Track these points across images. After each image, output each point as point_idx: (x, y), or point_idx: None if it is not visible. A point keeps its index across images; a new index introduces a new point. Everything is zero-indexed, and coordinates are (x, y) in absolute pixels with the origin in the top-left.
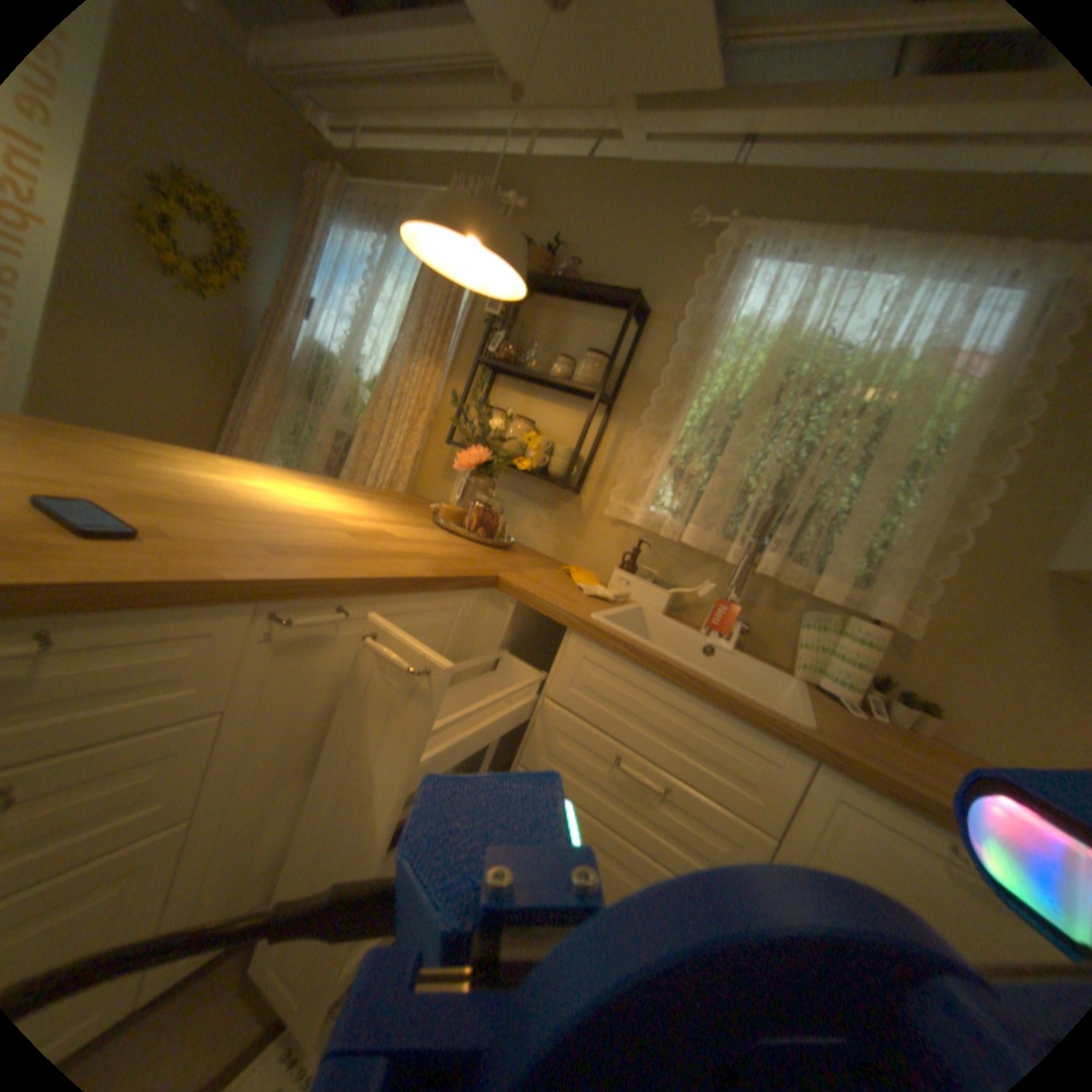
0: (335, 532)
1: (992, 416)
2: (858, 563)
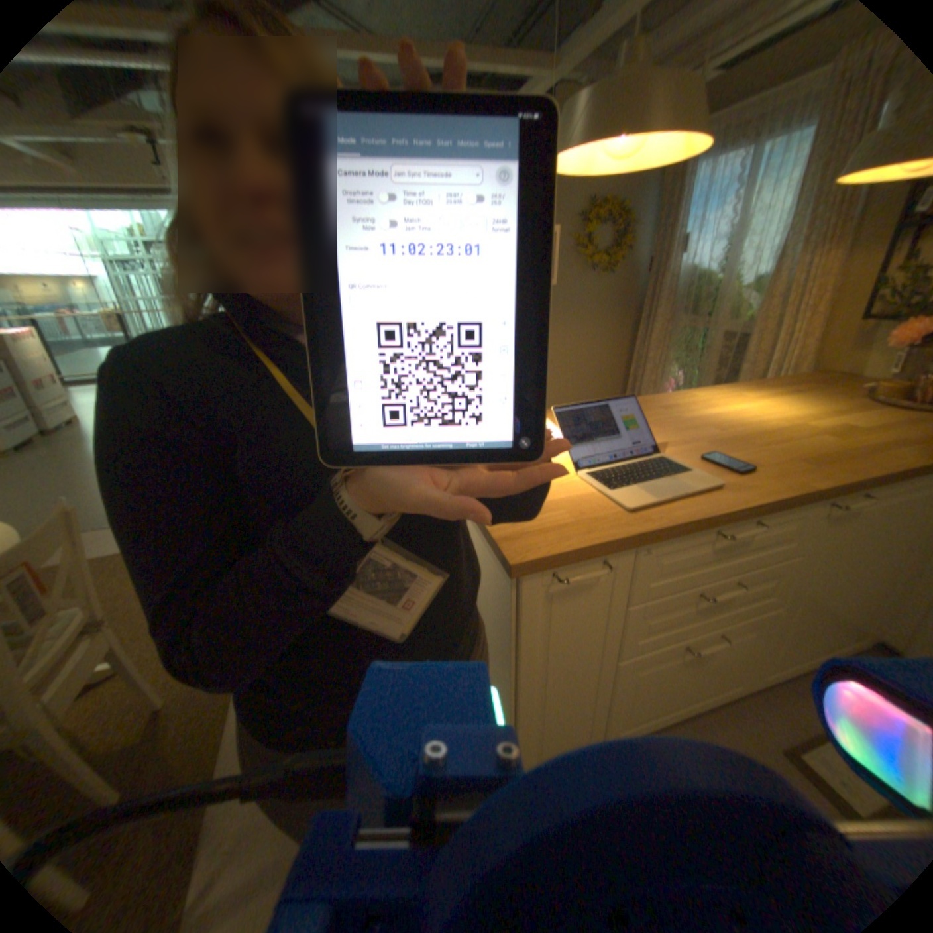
0: (820, 434)
1: None
2: None
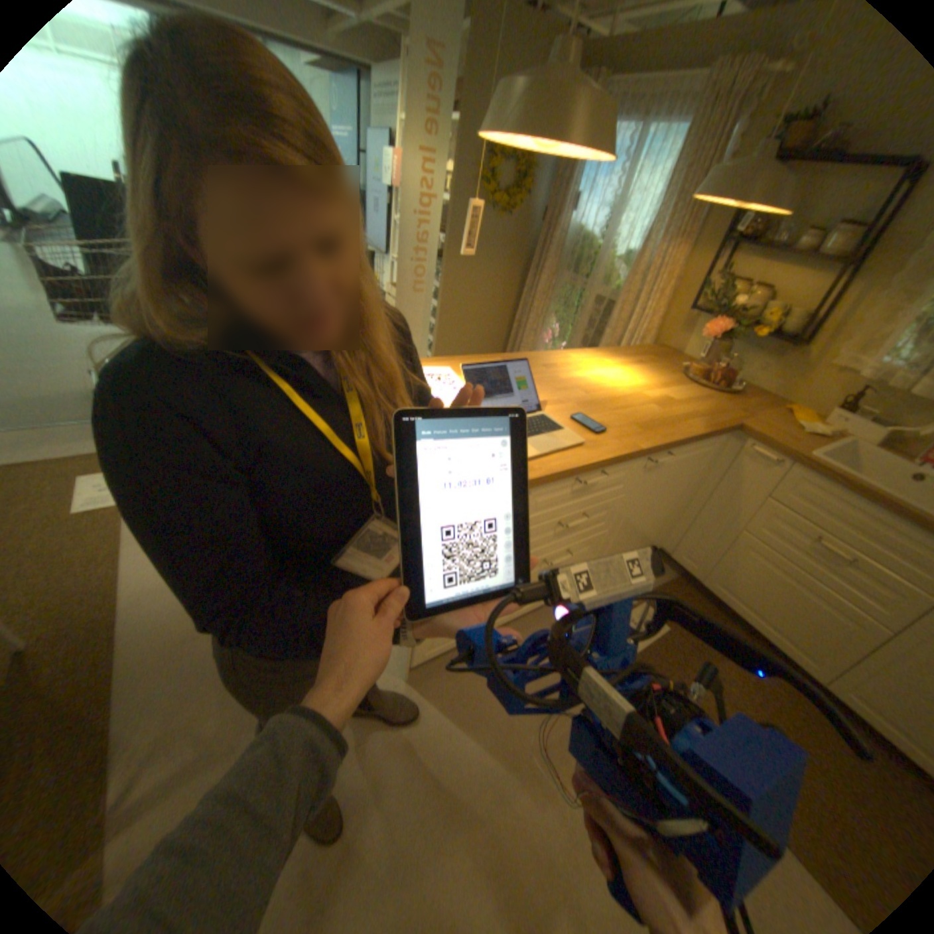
0: (648, 403)
1: None
2: None
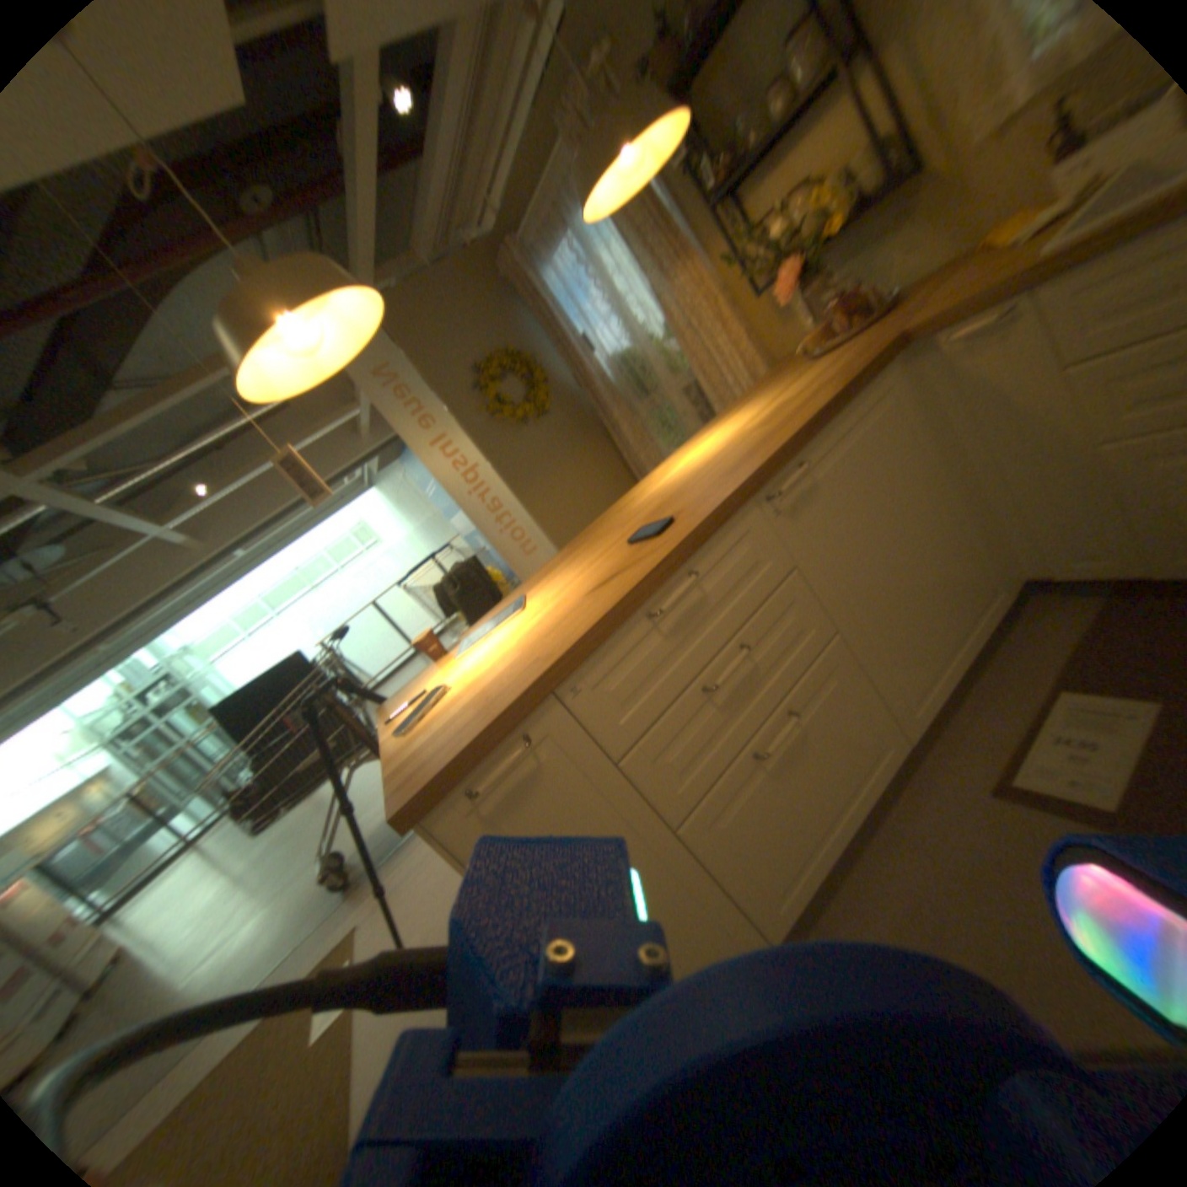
0: (749, 431)
1: None
2: None
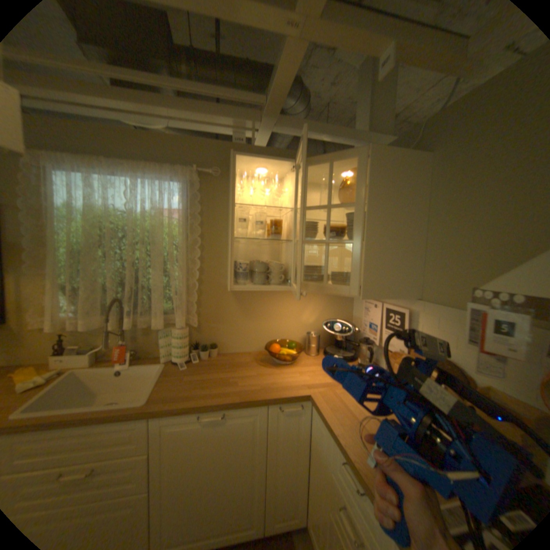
0: None
1: (187, 235)
2: (161, 309)
